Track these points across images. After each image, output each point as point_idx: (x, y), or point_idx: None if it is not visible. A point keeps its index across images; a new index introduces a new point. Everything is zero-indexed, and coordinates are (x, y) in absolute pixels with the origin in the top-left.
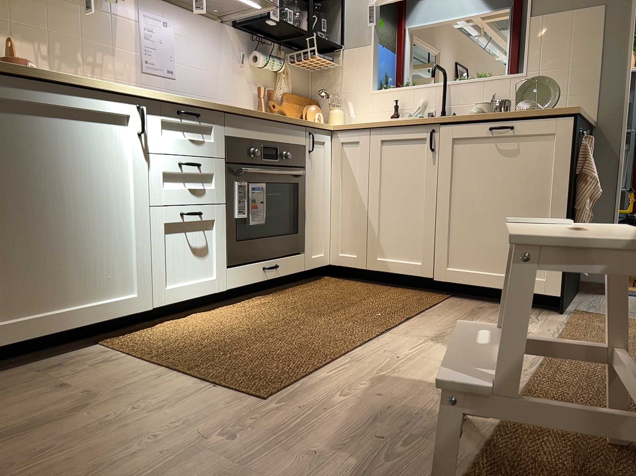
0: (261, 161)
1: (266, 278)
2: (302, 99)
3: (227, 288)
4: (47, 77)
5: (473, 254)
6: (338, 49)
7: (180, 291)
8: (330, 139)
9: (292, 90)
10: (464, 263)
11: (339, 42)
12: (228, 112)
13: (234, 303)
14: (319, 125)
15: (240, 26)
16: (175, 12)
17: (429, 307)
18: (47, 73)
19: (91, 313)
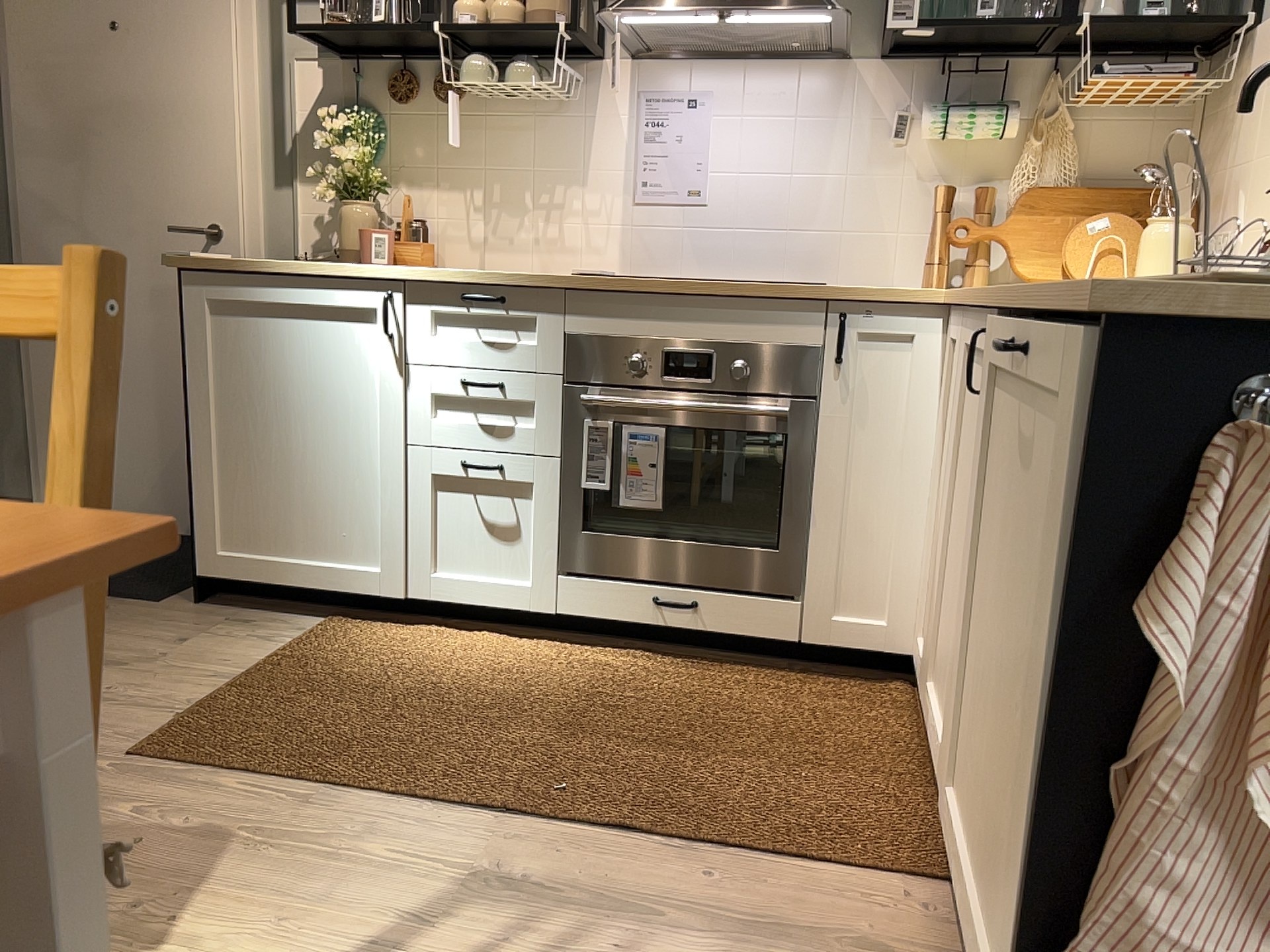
0: (661, 383)
1: (664, 624)
2: (1087, 201)
3: (557, 612)
4: (264, 269)
5: (979, 789)
6: (1246, 29)
7: (455, 588)
8: (939, 331)
9: (1096, 176)
10: (971, 804)
11: (1256, 3)
12: (569, 288)
13: (596, 648)
14: (881, 298)
15: (888, 52)
16: (714, 72)
17: (772, 856)
18: (264, 263)
19: (315, 573)
